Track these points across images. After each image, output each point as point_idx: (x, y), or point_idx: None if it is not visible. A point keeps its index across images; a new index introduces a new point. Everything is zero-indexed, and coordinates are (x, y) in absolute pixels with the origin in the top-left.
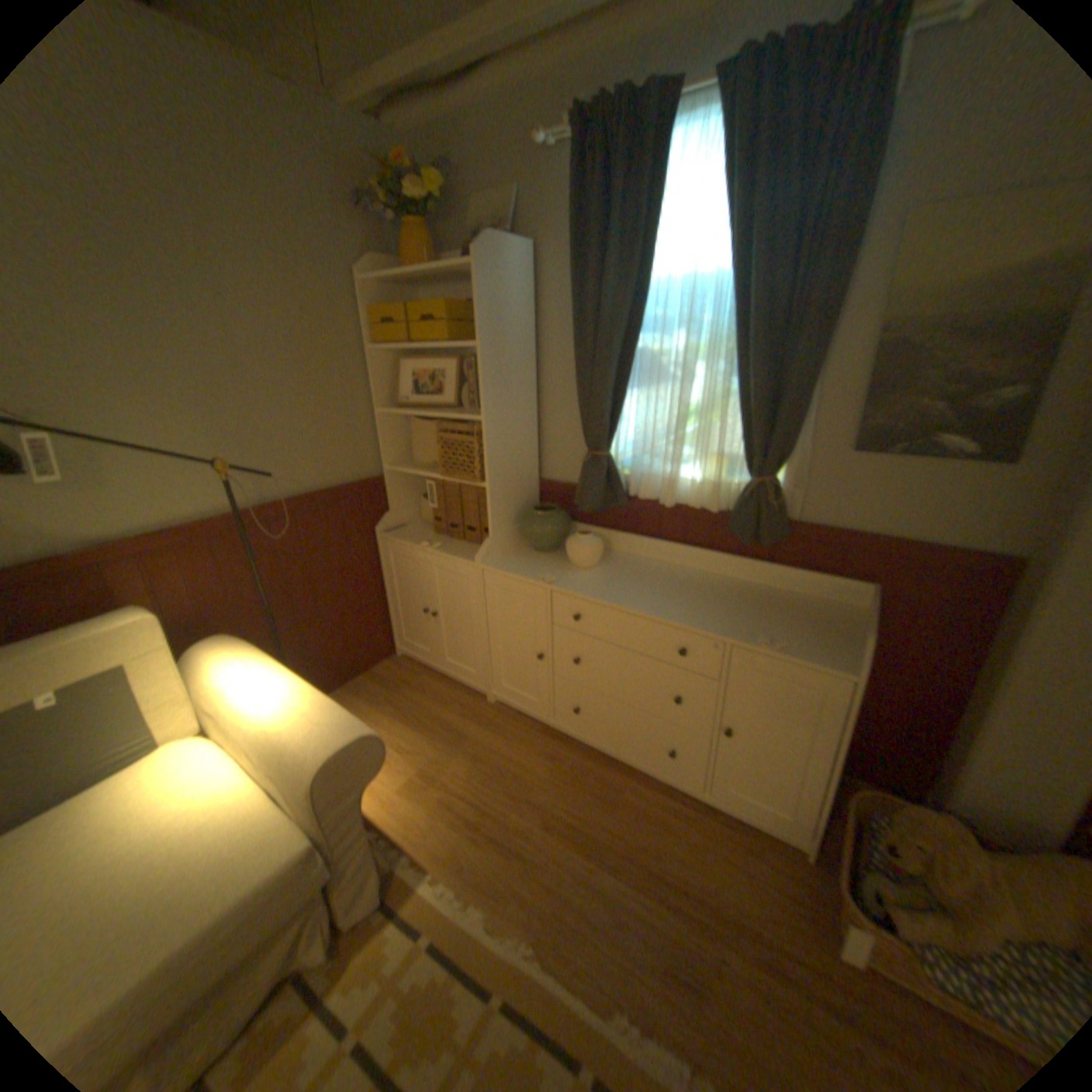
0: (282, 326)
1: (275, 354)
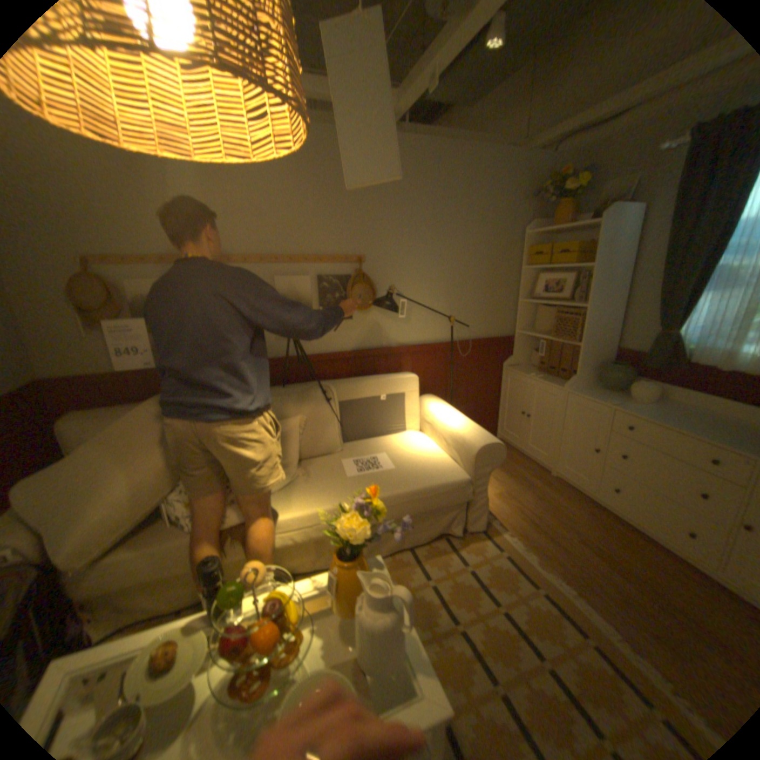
0: (485, 258)
1: (479, 271)
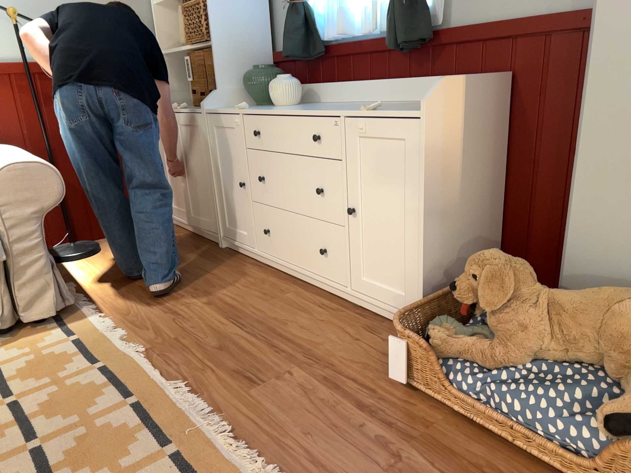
0: None
1: None
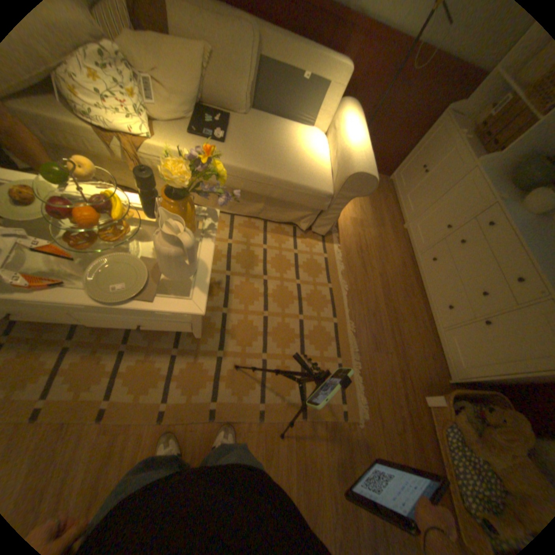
0: None
1: None
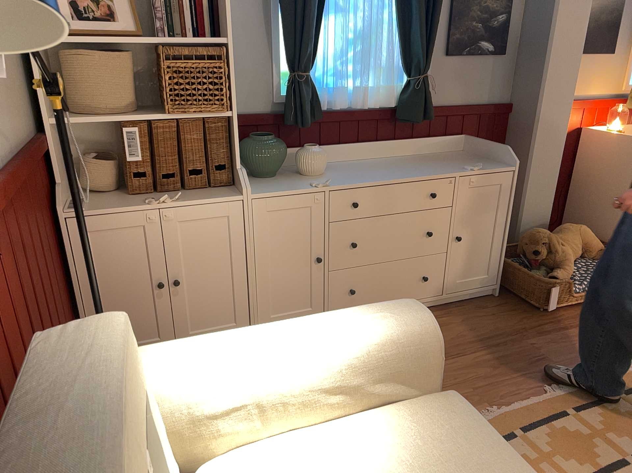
0: None
1: None
